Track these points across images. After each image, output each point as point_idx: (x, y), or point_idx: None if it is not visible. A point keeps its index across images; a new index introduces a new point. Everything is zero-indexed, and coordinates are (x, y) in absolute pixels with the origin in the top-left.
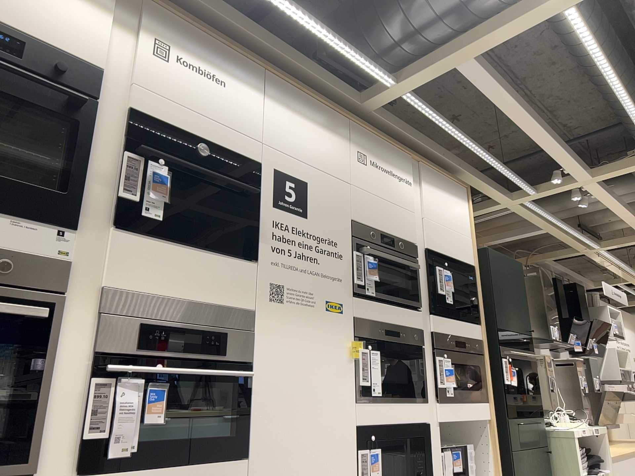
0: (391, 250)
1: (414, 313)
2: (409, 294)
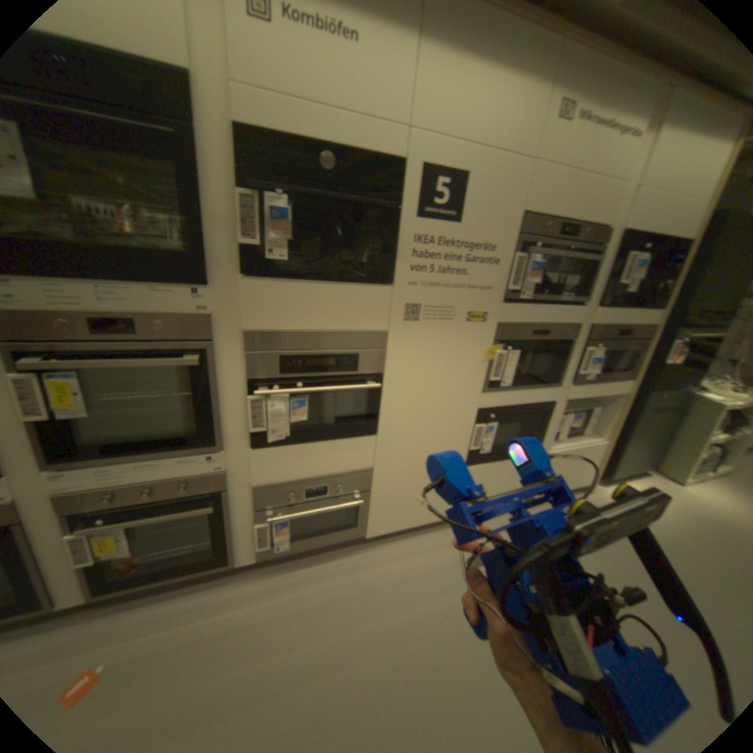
0: (577, 241)
1: (584, 311)
2: (583, 292)
